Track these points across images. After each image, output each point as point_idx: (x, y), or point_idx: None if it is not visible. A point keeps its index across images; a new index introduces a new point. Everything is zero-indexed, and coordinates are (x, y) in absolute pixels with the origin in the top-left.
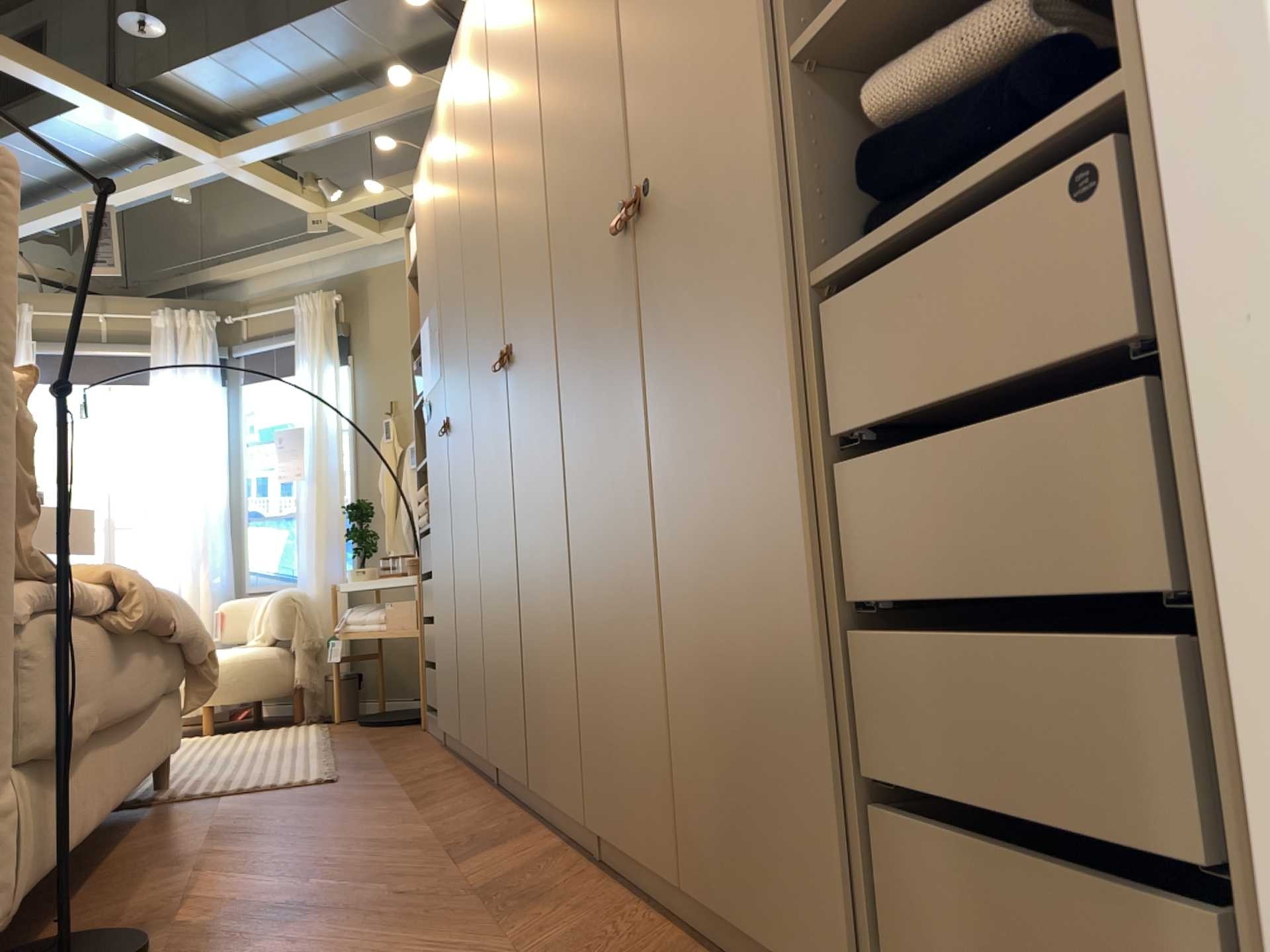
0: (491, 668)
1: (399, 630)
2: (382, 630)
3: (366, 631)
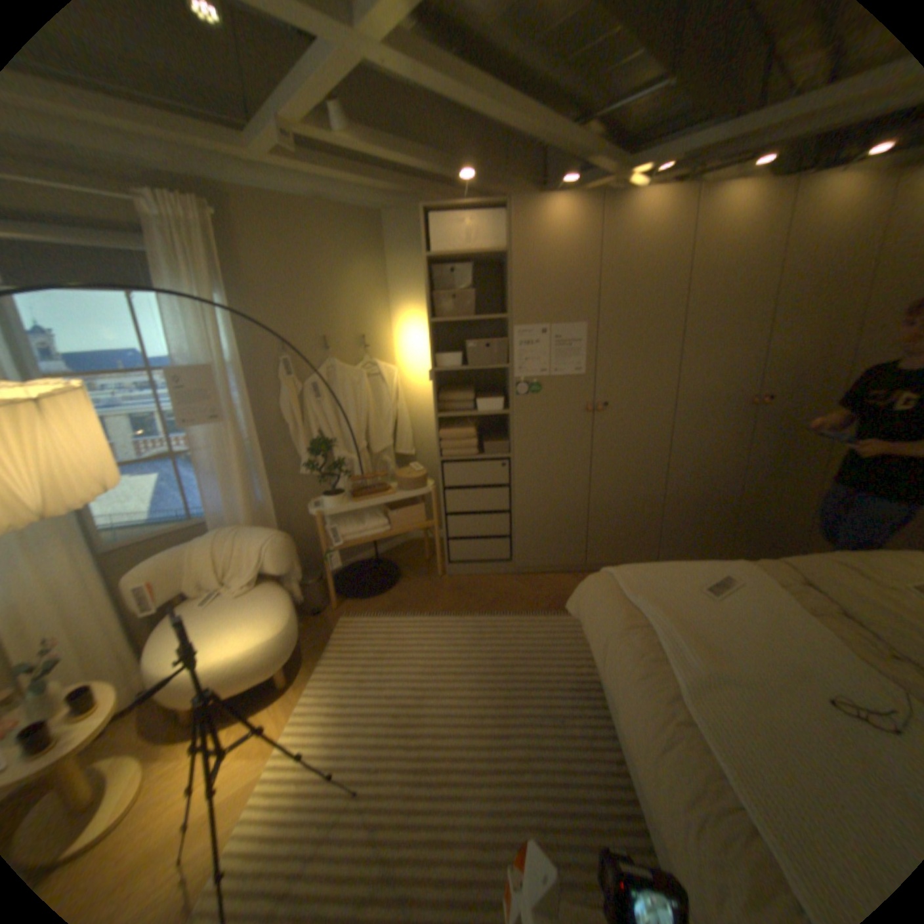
0: (664, 530)
1: (405, 530)
2: (382, 535)
3: (361, 541)
